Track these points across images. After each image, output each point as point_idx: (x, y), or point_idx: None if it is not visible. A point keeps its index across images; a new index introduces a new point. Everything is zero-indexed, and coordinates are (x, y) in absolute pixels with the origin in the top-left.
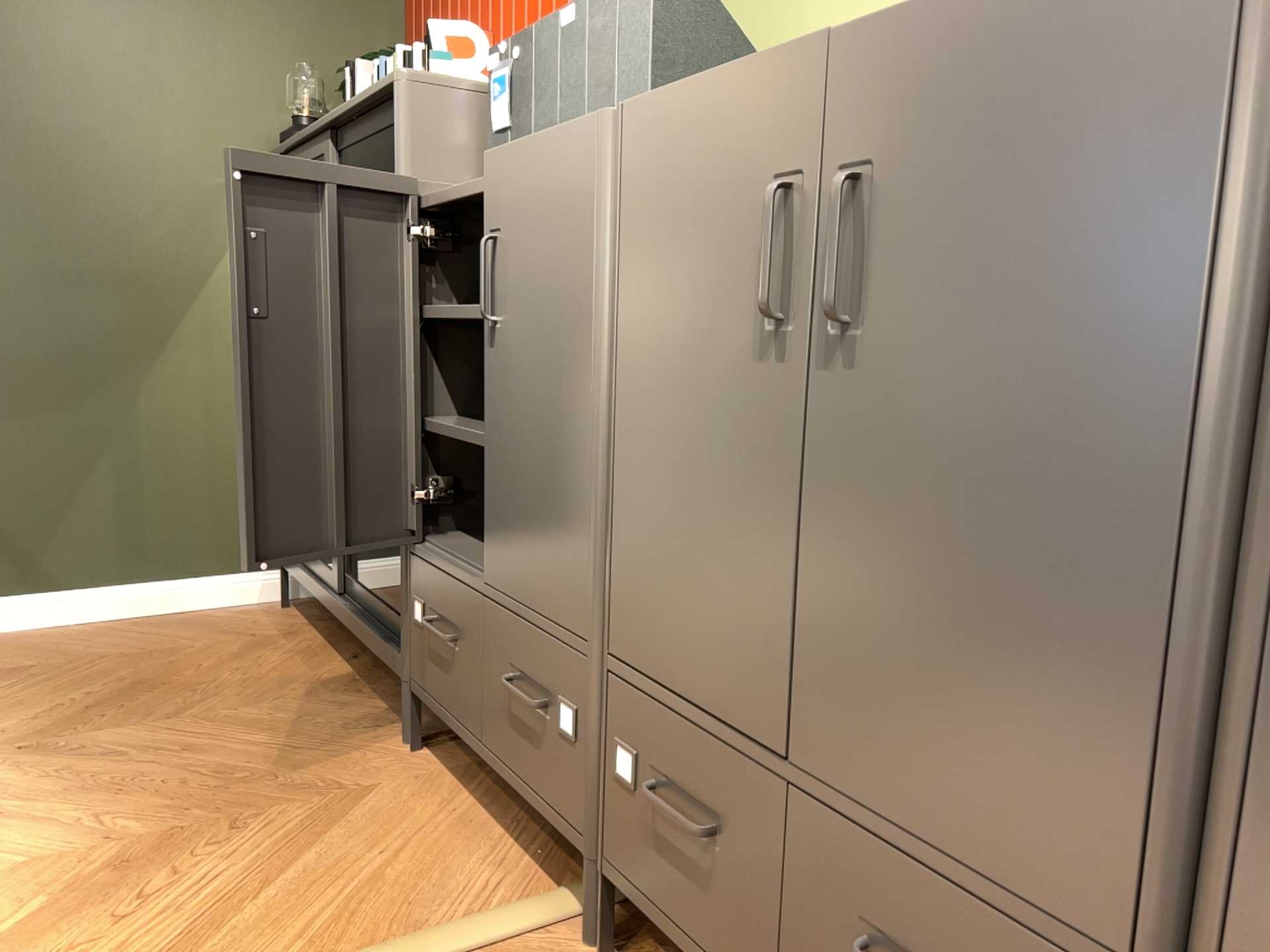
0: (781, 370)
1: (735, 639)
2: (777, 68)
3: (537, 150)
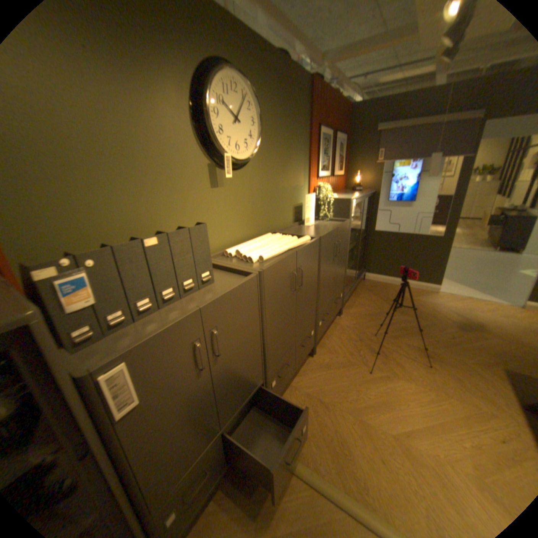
0: (293, 296)
1: (289, 337)
2: (291, 256)
3: (234, 291)
